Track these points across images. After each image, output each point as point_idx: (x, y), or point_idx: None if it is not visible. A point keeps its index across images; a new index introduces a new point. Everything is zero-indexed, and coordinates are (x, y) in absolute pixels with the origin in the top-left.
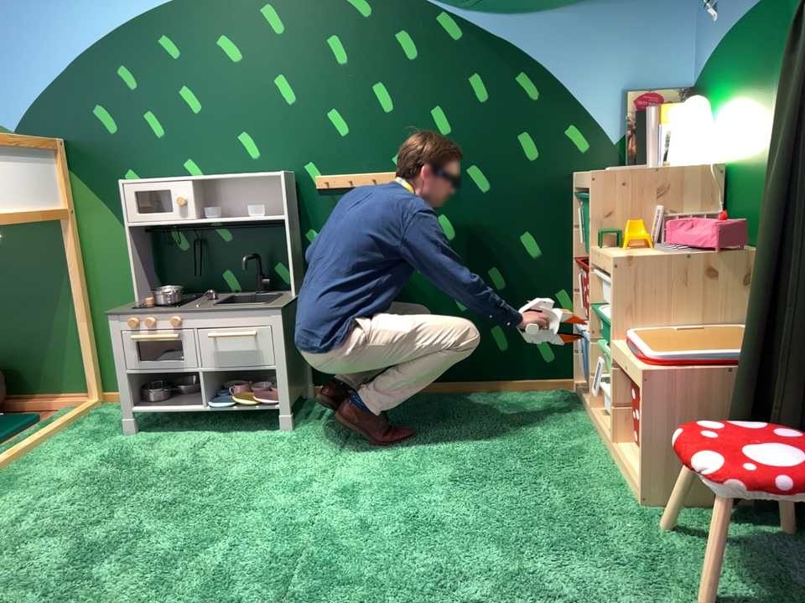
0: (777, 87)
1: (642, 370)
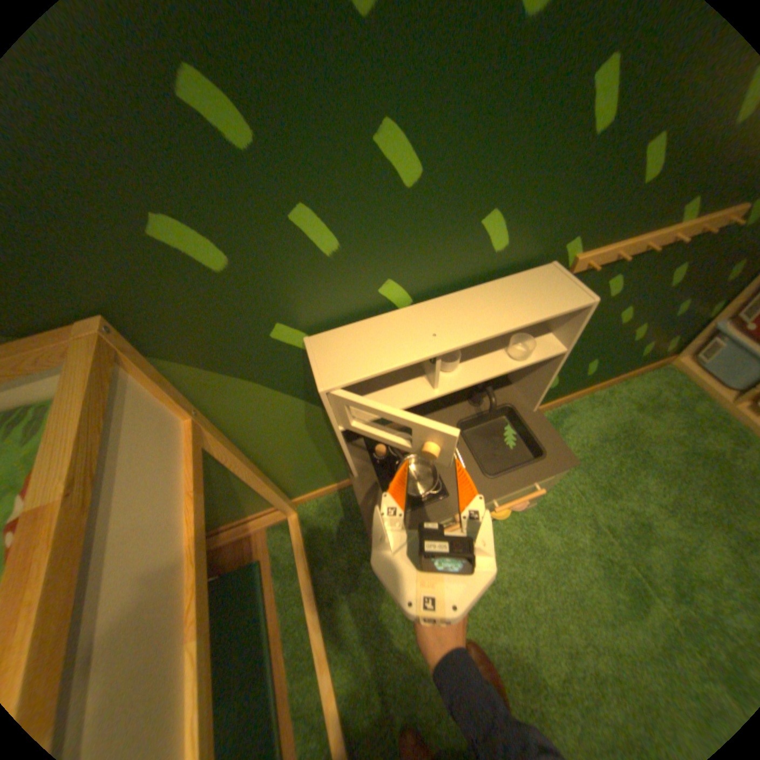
0: None
1: None
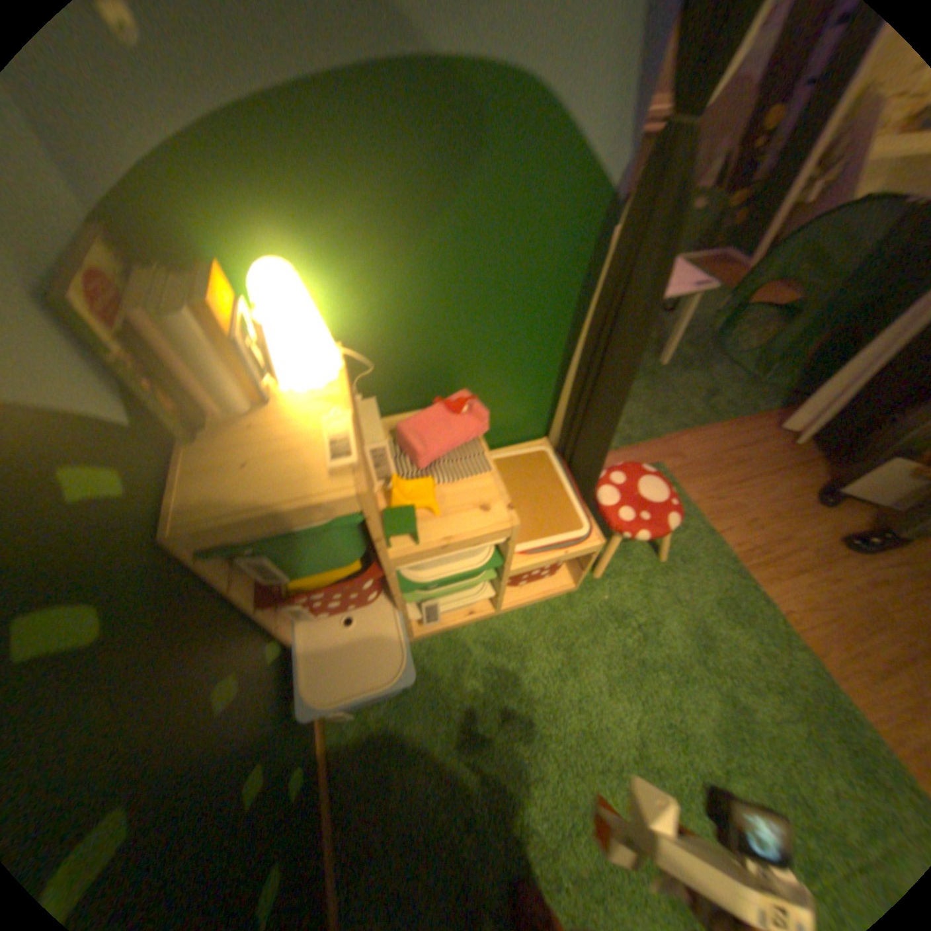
0: (457, 232)
1: (598, 542)
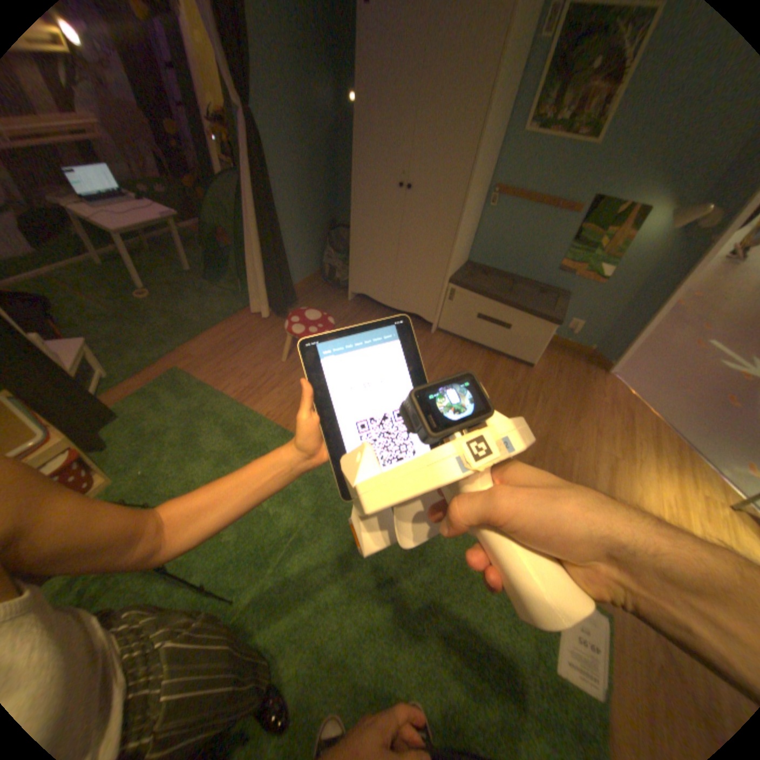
0: None
1: (59, 441)
